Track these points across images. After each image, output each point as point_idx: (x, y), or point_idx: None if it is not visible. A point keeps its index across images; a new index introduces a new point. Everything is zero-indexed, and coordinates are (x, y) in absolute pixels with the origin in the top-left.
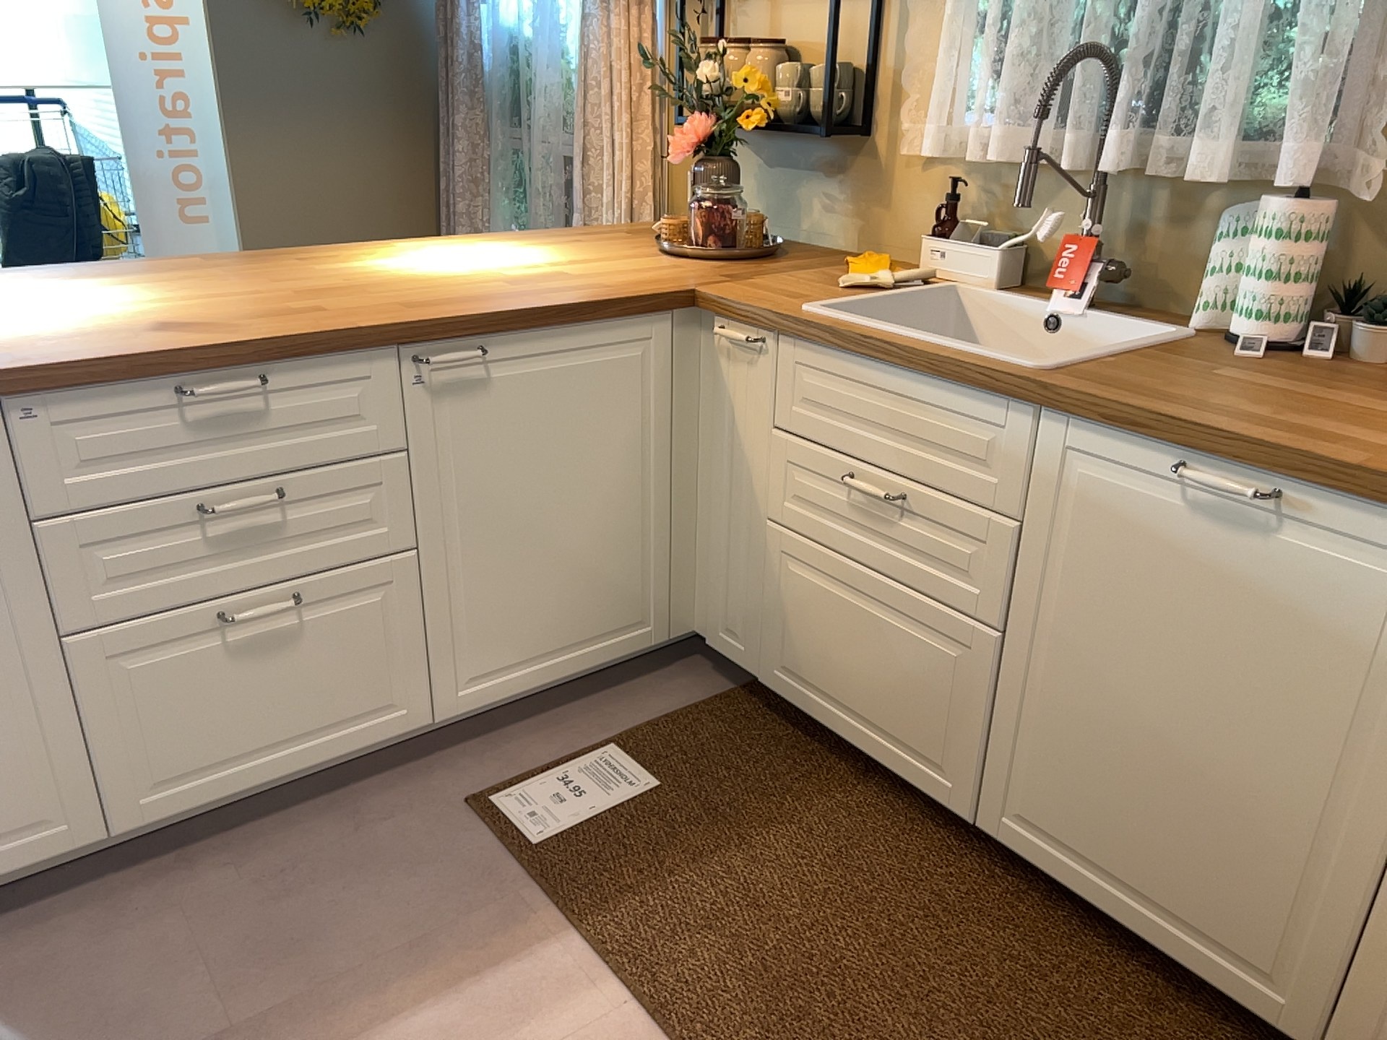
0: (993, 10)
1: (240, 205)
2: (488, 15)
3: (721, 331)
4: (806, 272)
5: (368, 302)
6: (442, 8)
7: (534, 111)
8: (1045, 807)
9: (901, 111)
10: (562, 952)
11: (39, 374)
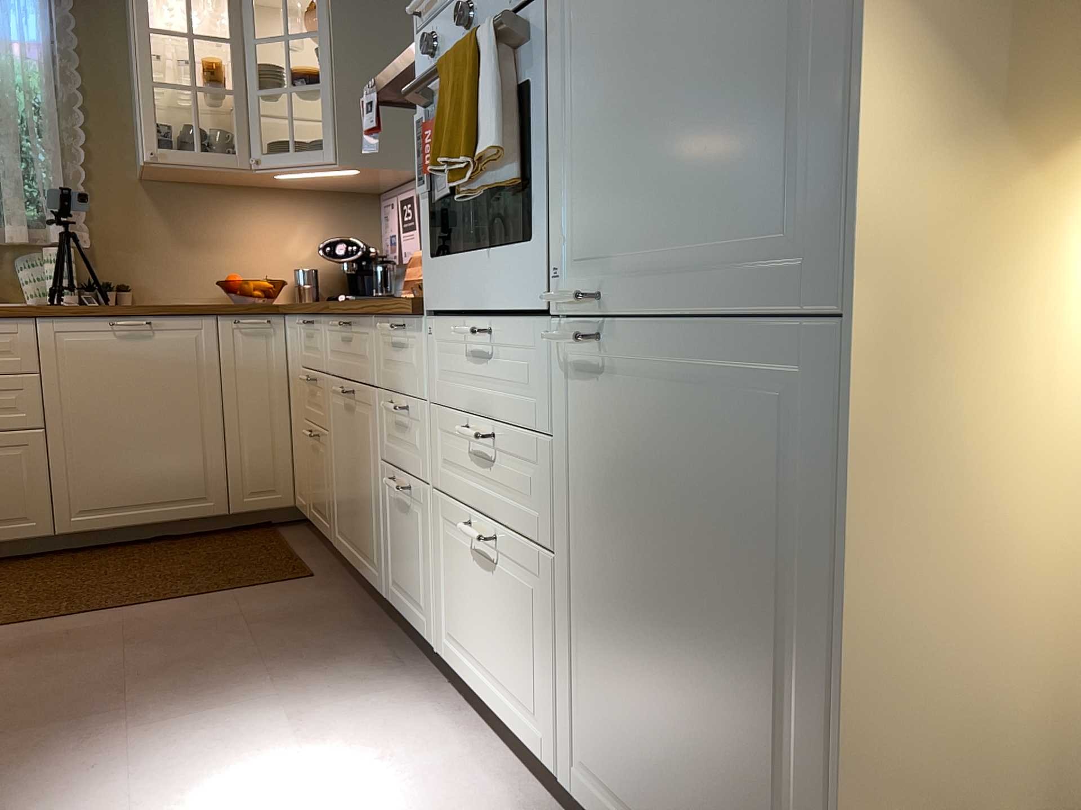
0: None
1: None
2: None
3: None
4: None
5: None
6: None
7: None
8: (93, 497)
9: None
10: None
11: None
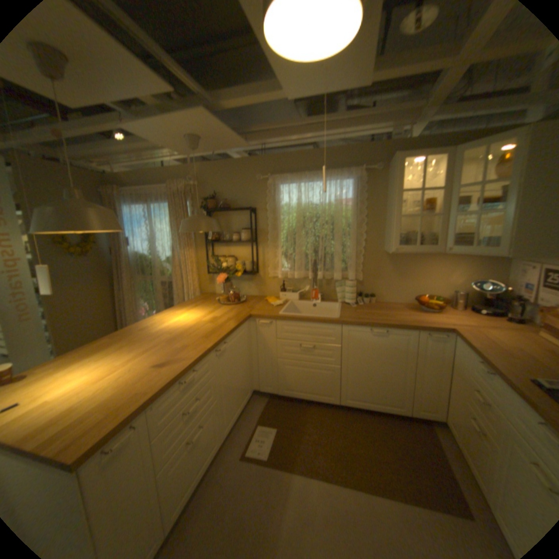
0: (288, 252)
1: (46, 313)
2: (128, 249)
3: (261, 322)
4: (260, 304)
5: (190, 340)
6: (108, 247)
7: (152, 273)
8: (355, 396)
9: (265, 268)
10: (296, 482)
11: (153, 396)
